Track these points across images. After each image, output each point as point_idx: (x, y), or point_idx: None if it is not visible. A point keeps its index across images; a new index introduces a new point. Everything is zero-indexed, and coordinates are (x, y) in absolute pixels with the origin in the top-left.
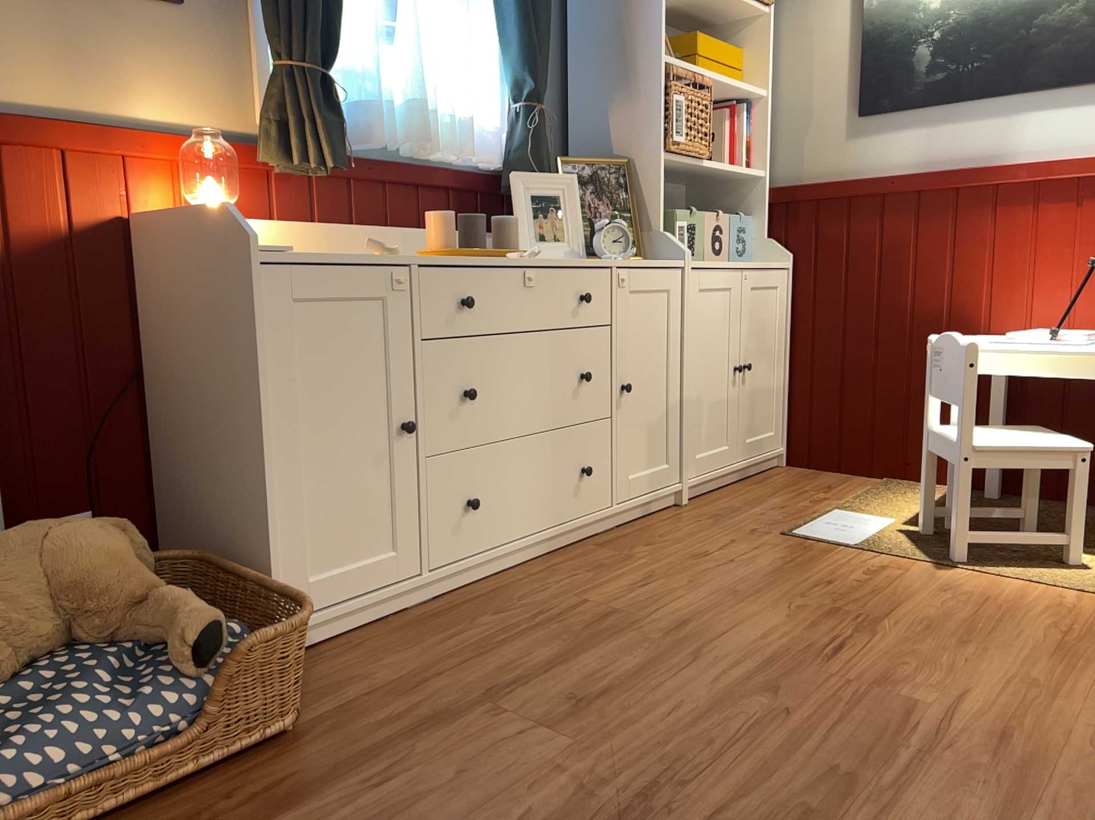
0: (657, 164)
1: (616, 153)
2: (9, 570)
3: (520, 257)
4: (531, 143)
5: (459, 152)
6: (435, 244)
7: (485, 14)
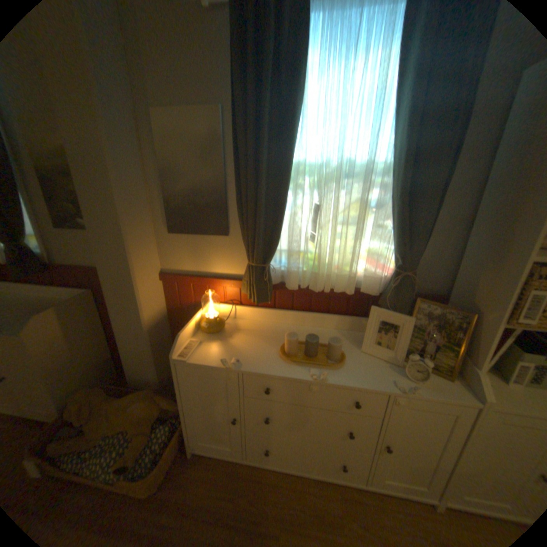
0: (496, 331)
1: (476, 303)
2: (122, 411)
3: (312, 377)
4: (393, 292)
5: (345, 290)
6: (286, 348)
7: (386, 216)
